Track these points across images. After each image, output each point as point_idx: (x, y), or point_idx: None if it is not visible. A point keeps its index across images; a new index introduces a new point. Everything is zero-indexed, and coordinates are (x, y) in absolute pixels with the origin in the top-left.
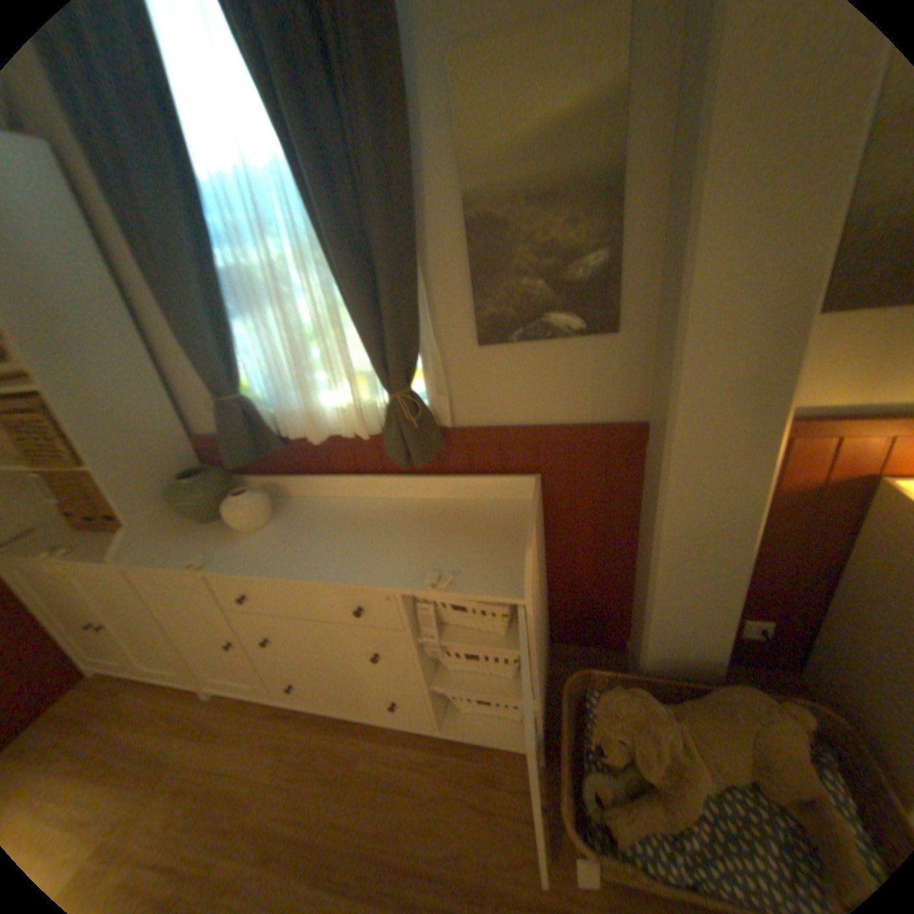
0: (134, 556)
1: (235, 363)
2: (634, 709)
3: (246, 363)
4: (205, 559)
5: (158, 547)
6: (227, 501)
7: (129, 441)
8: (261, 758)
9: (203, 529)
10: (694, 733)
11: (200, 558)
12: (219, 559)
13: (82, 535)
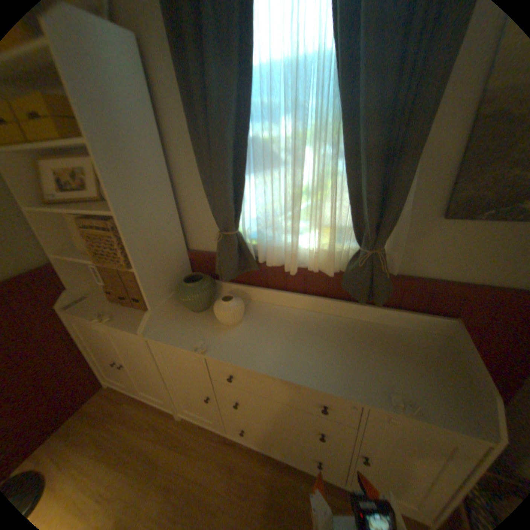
0: (155, 332)
1: (238, 208)
2: None
3: (247, 209)
4: (208, 346)
5: (170, 327)
6: (221, 303)
7: (158, 253)
8: (219, 474)
9: (197, 317)
10: None
11: (204, 344)
12: (216, 346)
13: (117, 307)
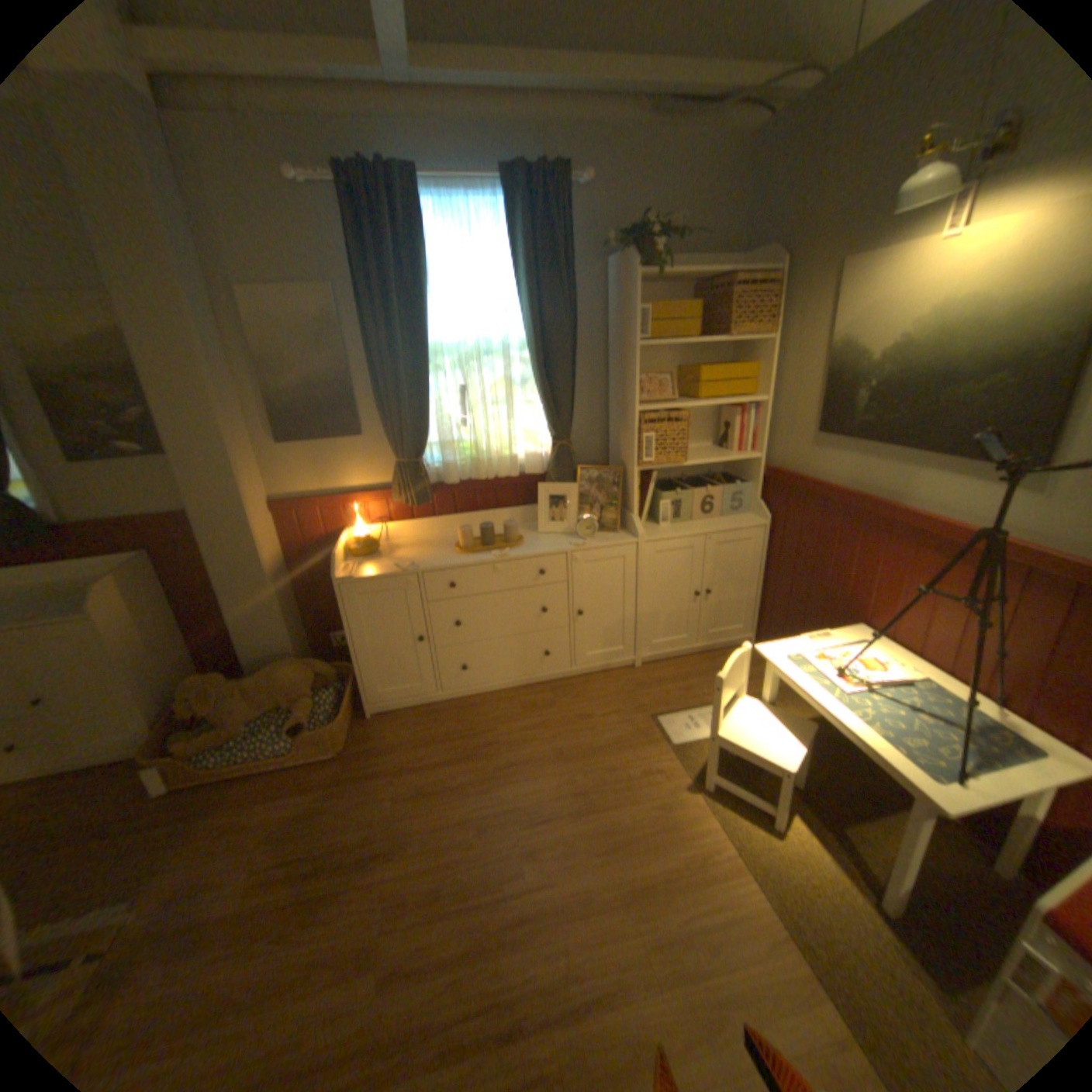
0: None
1: None
2: (195, 682)
3: None
4: None
5: None
6: None
7: None
8: None
9: None
10: (240, 689)
11: None
12: None
13: None
